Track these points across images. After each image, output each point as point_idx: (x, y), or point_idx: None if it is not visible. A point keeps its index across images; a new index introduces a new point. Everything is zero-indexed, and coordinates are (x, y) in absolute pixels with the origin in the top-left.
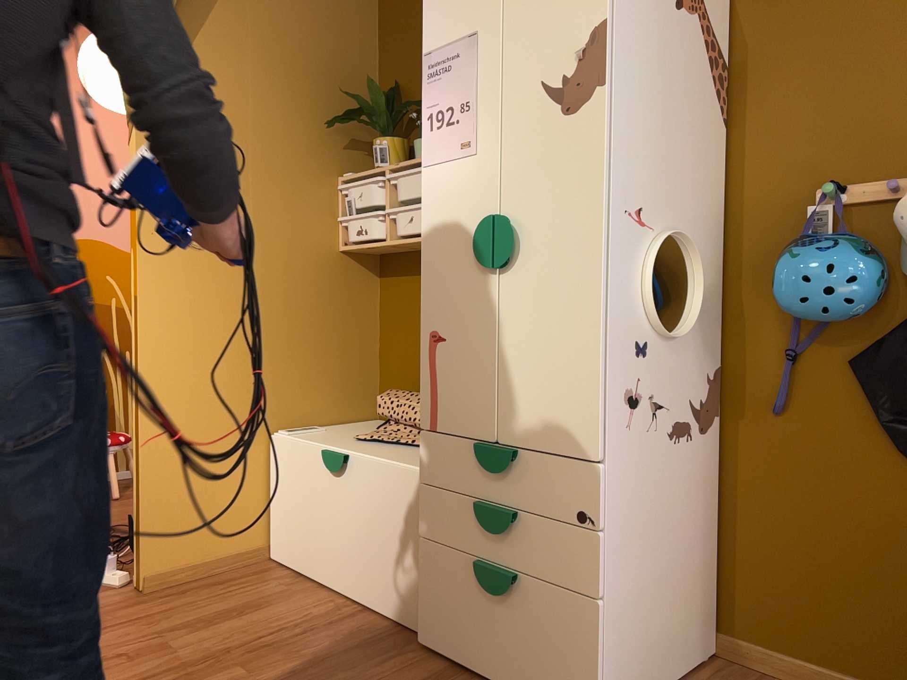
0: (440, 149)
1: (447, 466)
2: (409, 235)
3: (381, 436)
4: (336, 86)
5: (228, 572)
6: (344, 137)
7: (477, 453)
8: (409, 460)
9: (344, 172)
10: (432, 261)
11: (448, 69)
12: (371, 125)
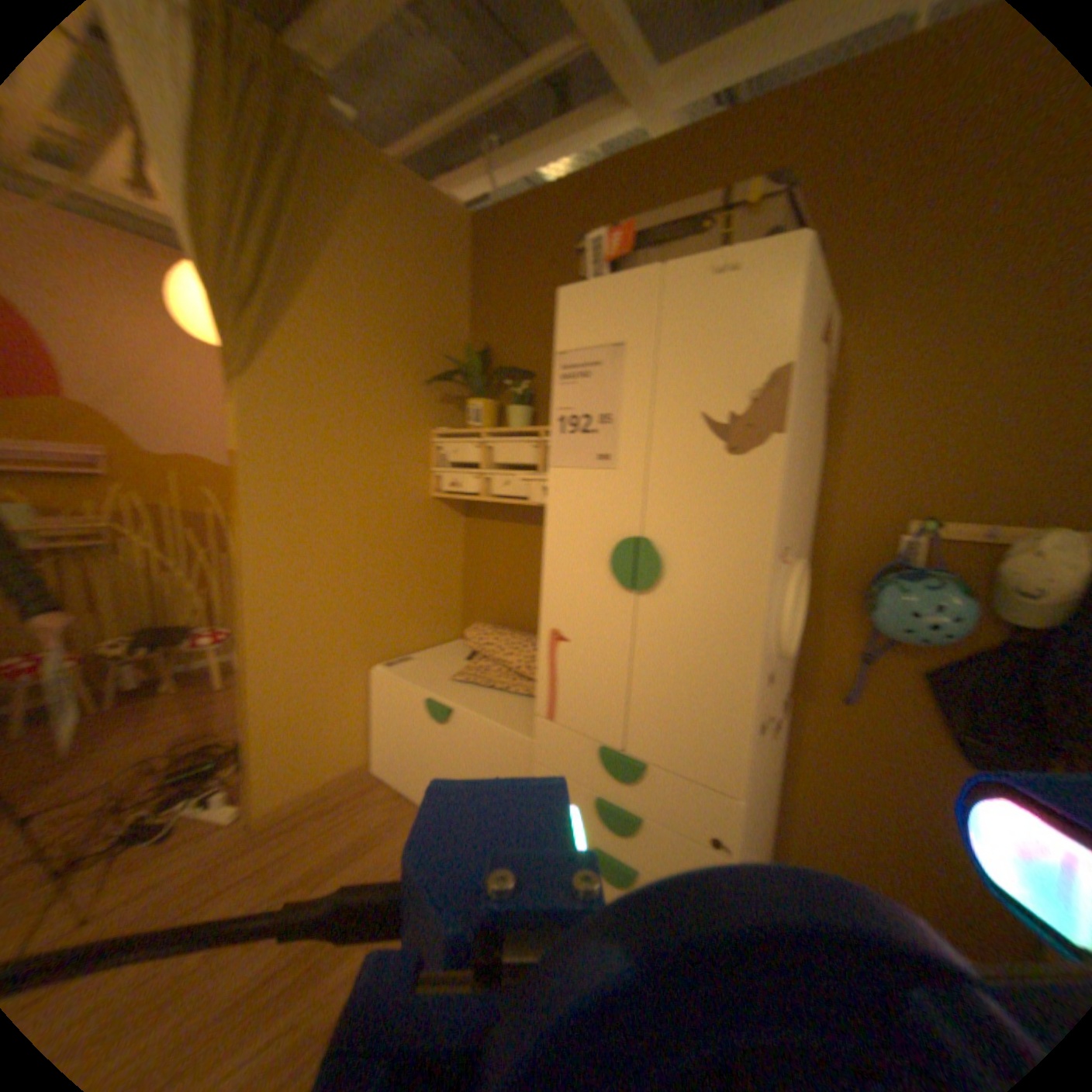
0: (570, 455)
1: (563, 756)
2: (503, 497)
3: (475, 678)
4: (430, 343)
5: (333, 796)
6: (436, 392)
7: (599, 756)
8: (512, 721)
9: (435, 425)
10: (554, 563)
11: (584, 374)
12: (464, 386)
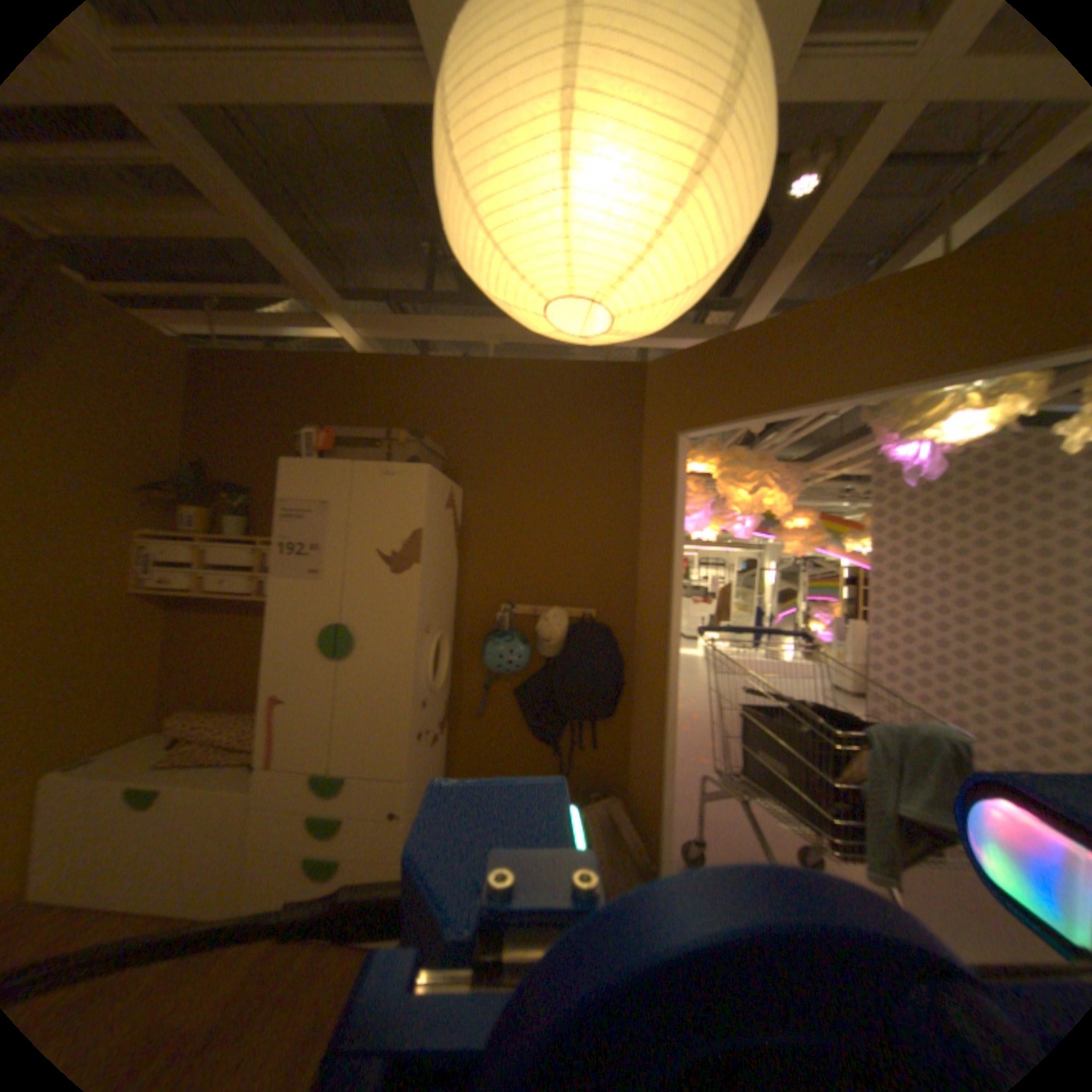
0: (285, 570)
1: (276, 796)
2: (216, 594)
3: (178, 763)
4: (136, 454)
5: None
6: (139, 496)
7: (306, 785)
8: (223, 787)
9: (136, 526)
10: (271, 647)
11: (297, 517)
12: (175, 495)
